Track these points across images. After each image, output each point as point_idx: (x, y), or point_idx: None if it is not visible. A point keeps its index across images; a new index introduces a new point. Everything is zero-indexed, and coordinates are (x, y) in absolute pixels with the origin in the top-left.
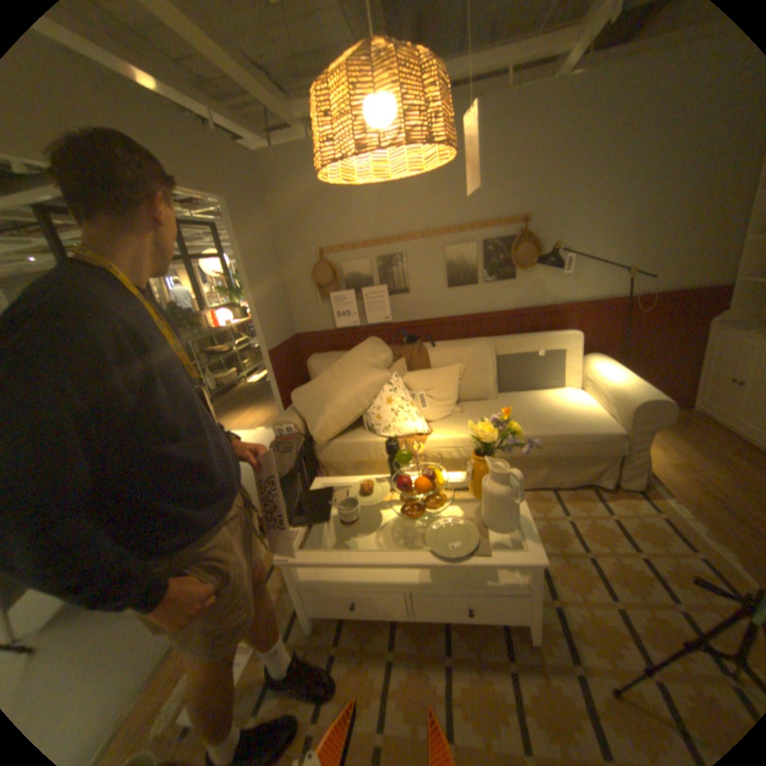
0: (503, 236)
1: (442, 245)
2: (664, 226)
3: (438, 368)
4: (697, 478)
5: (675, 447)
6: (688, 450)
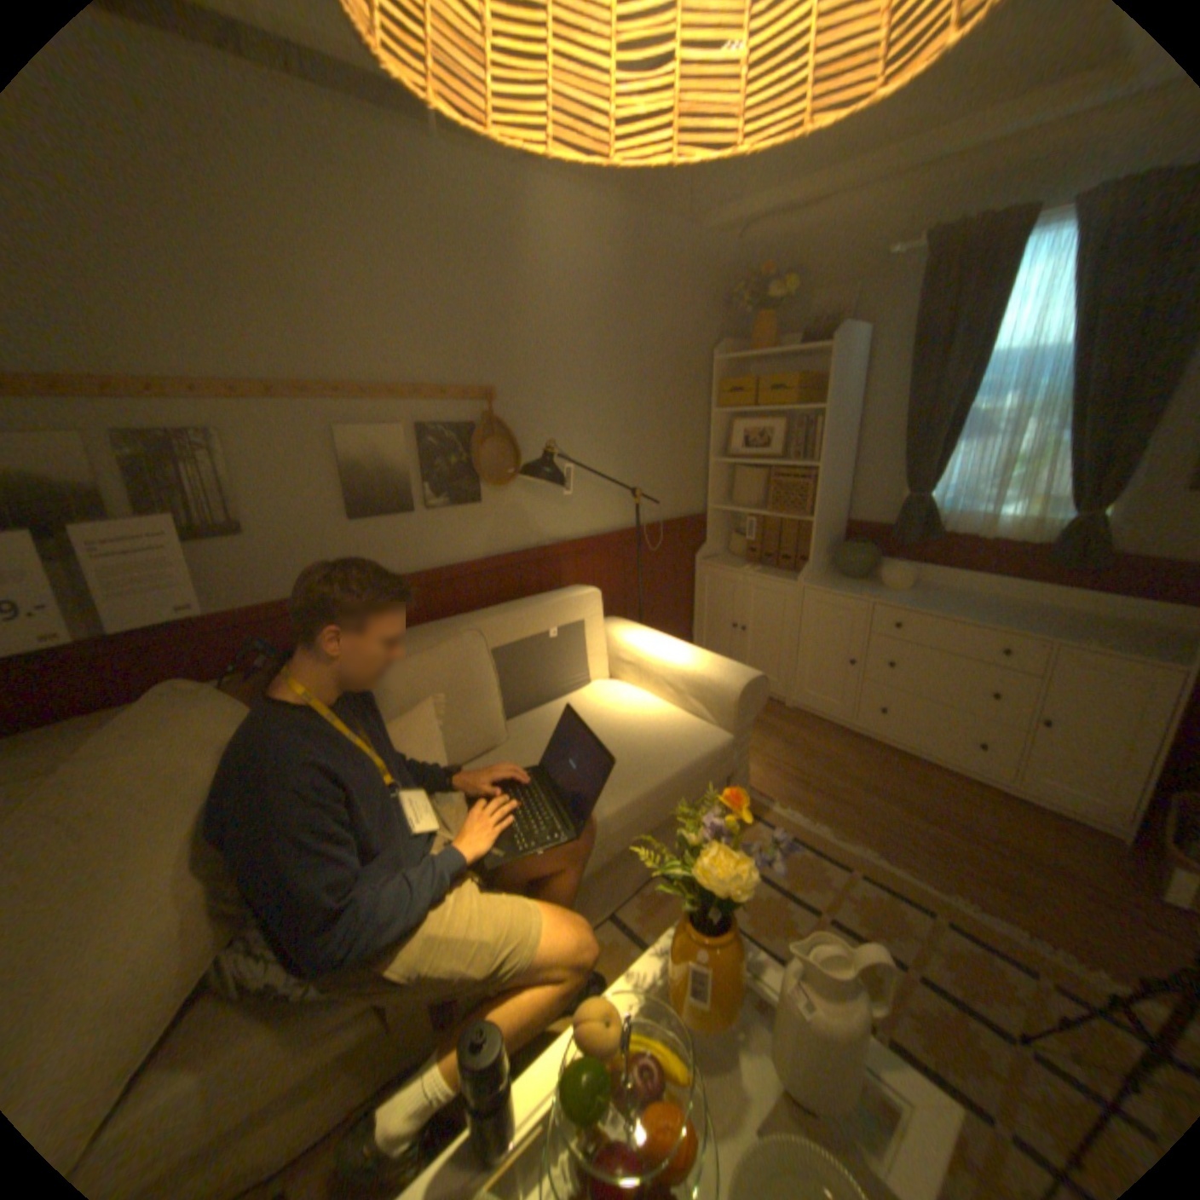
0: (454, 421)
1: (327, 423)
2: (647, 437)
3: (395, 715)
4: (765, 761)
5: None
6: None
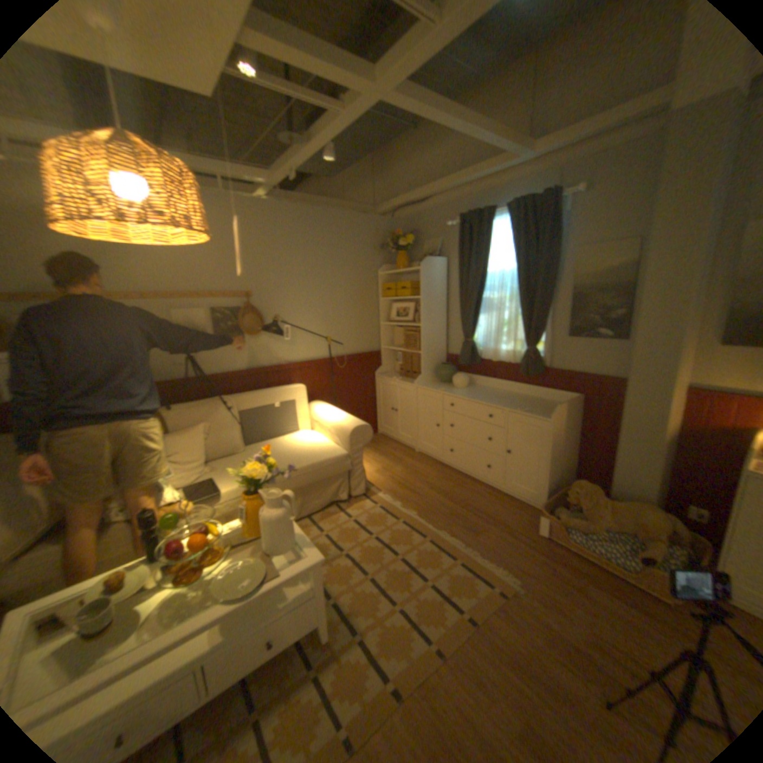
0: (231, 306)
1: (169, 308)
2: (341, 312)
3: (180, 430)
4: (389, 474)
5: (374, 458)
6: (381, 458)
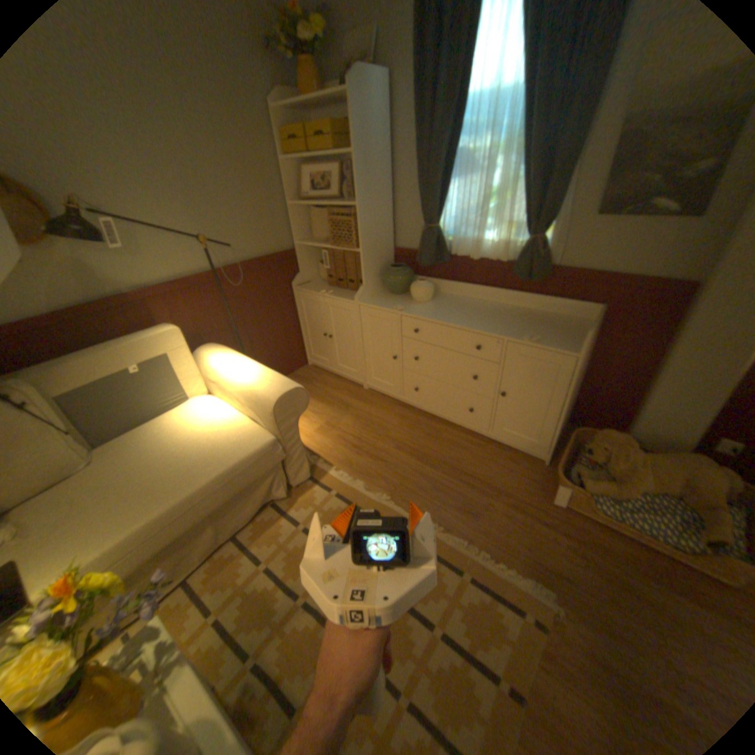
0: None
1: None
2: (215, 183)
3: None
4: (337, 433)
5: (312, 408)
6: (321, 407)
